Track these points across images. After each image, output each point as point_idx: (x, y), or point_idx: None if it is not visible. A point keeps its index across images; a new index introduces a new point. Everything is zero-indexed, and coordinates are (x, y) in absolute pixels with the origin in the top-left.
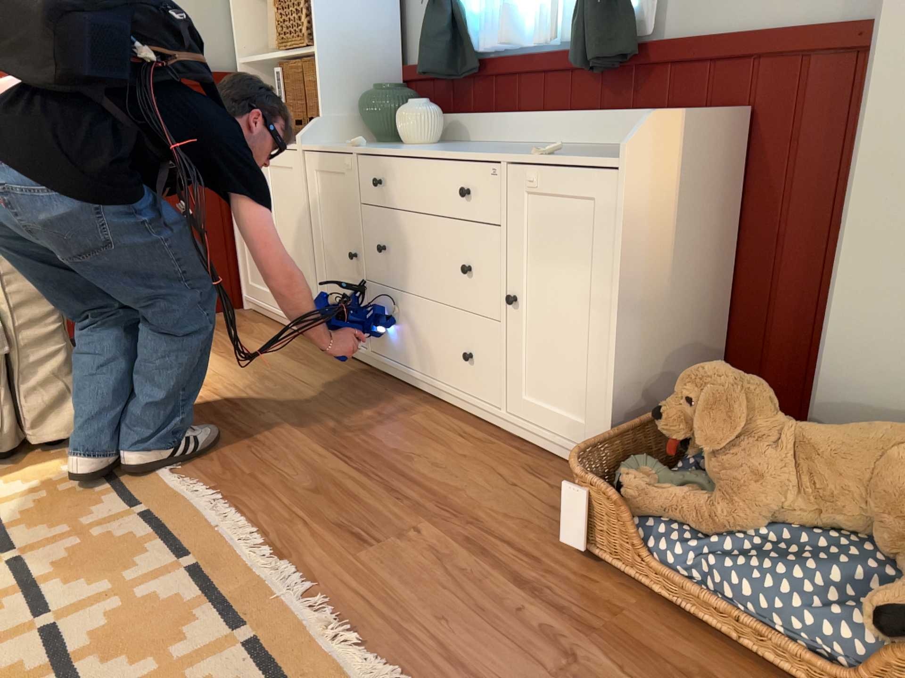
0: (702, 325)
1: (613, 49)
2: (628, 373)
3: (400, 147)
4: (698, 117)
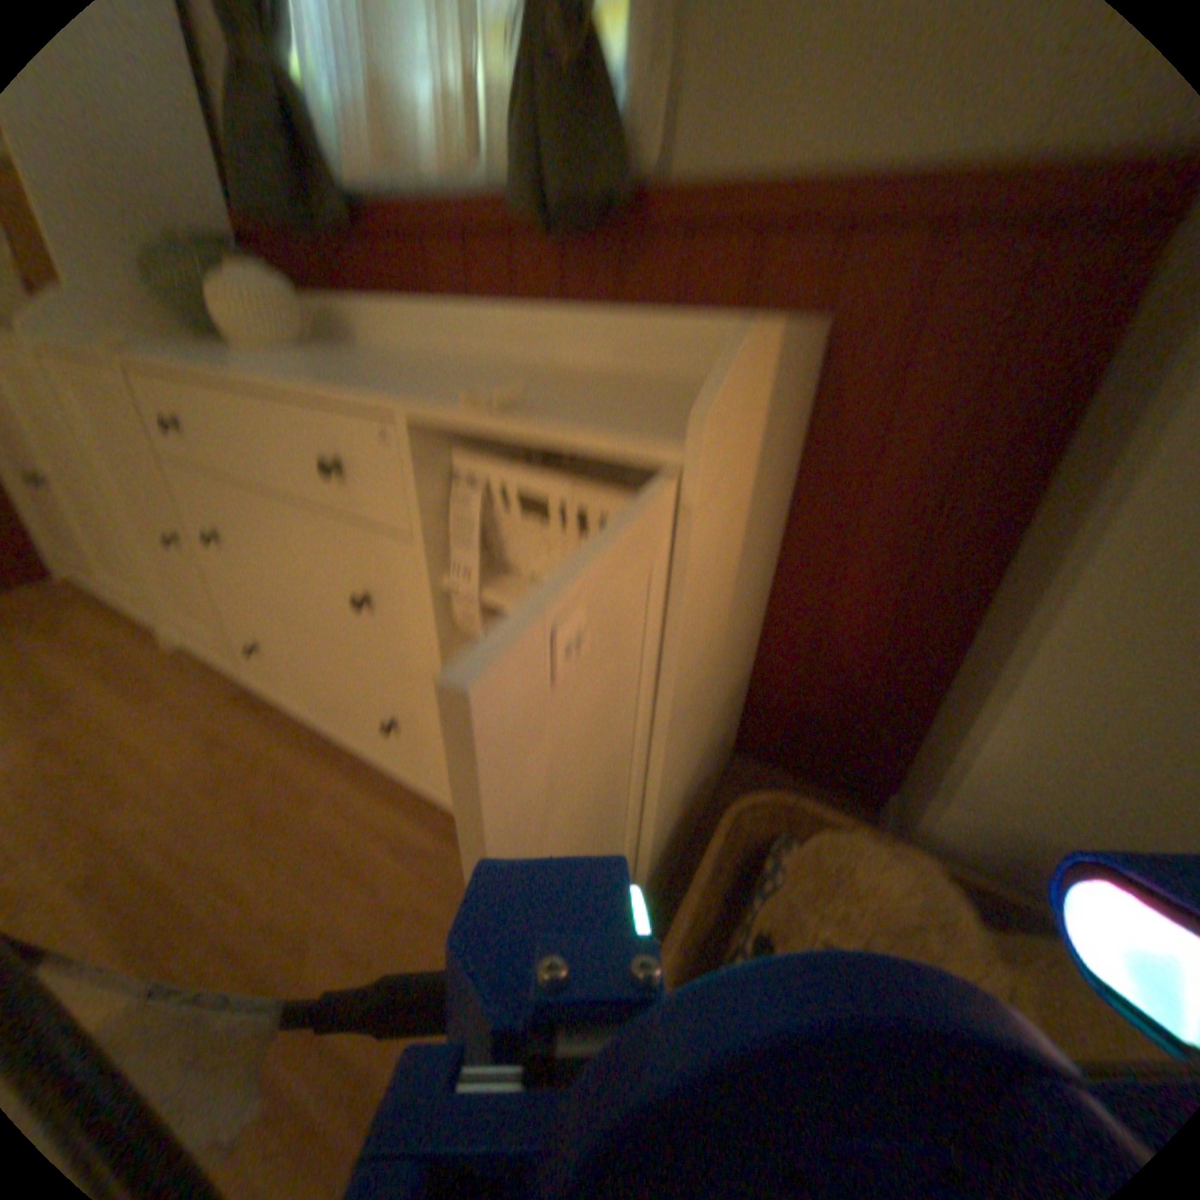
0: (747, 657)
1: (606, 175)
2: (676, 800)
3: (224, 344)
4: (802, 332)
